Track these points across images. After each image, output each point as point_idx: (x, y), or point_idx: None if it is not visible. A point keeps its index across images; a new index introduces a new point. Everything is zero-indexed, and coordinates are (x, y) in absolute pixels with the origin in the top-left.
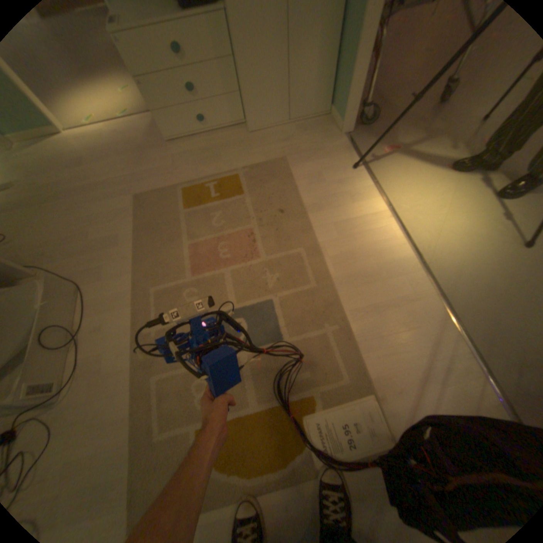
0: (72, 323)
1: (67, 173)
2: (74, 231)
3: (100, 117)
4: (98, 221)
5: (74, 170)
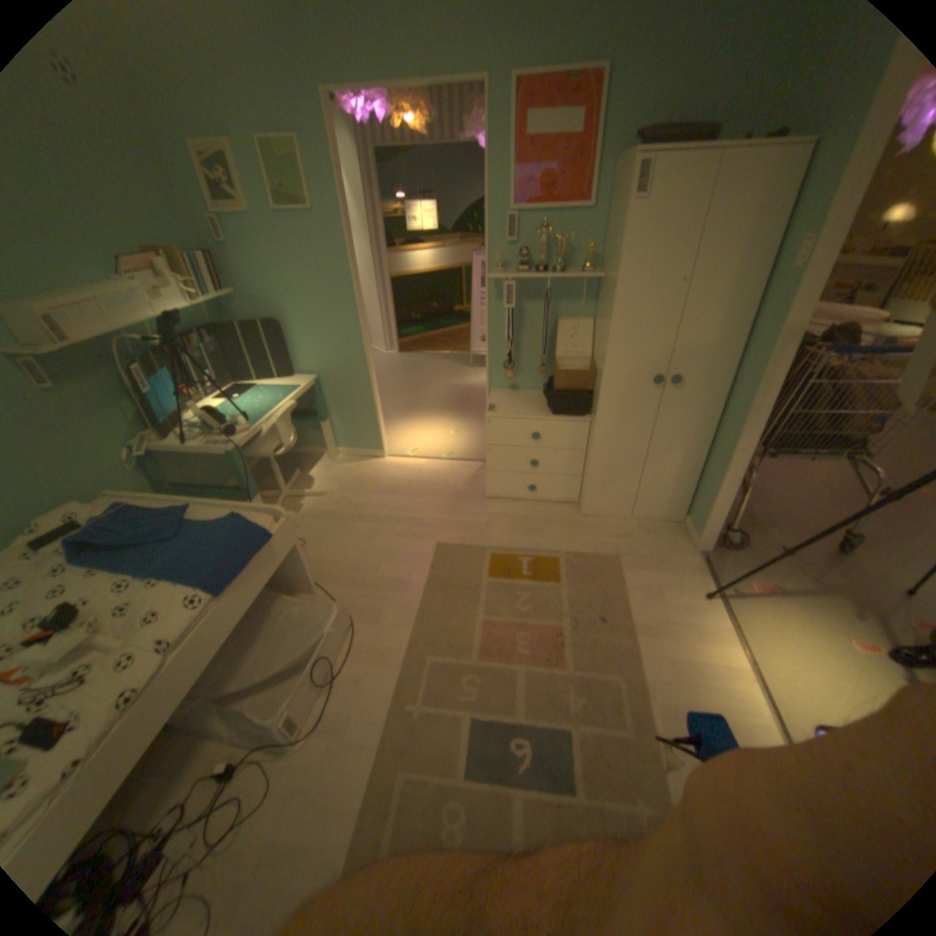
0: (338, 664)
1: (383, 498)
2: (371, 560)
3: (430, 453)
4: (398, 558)
5: (390, 498)
